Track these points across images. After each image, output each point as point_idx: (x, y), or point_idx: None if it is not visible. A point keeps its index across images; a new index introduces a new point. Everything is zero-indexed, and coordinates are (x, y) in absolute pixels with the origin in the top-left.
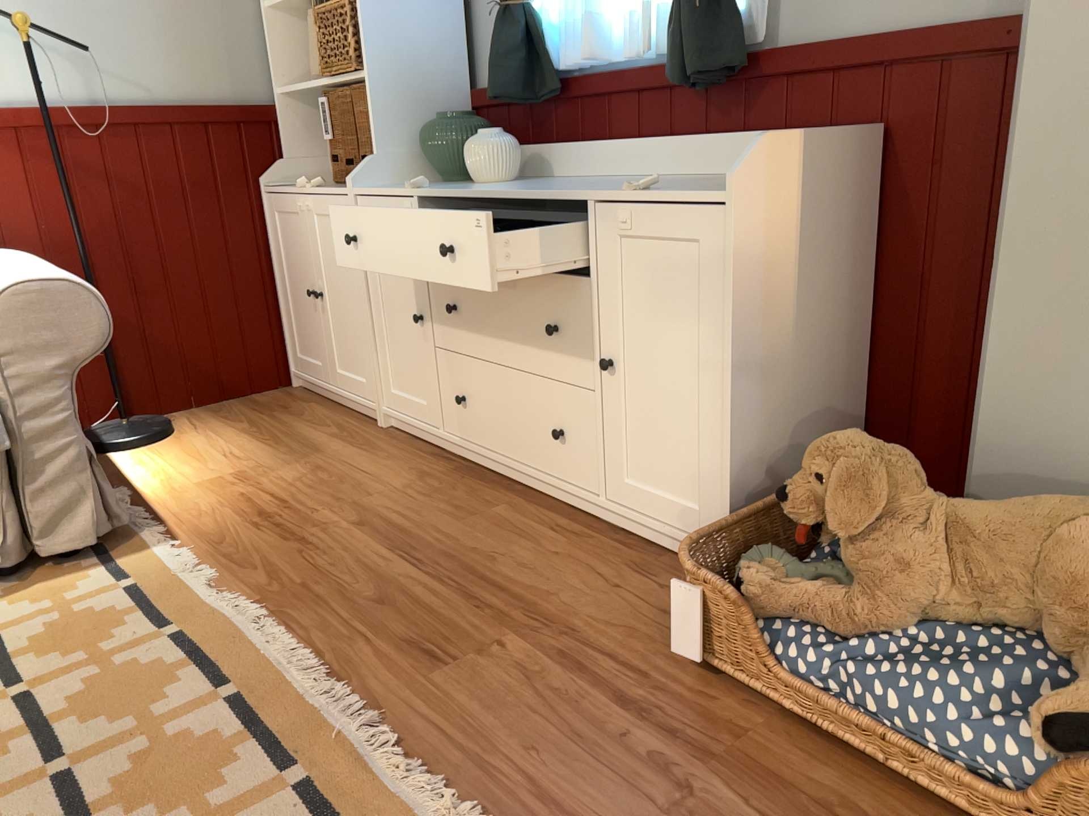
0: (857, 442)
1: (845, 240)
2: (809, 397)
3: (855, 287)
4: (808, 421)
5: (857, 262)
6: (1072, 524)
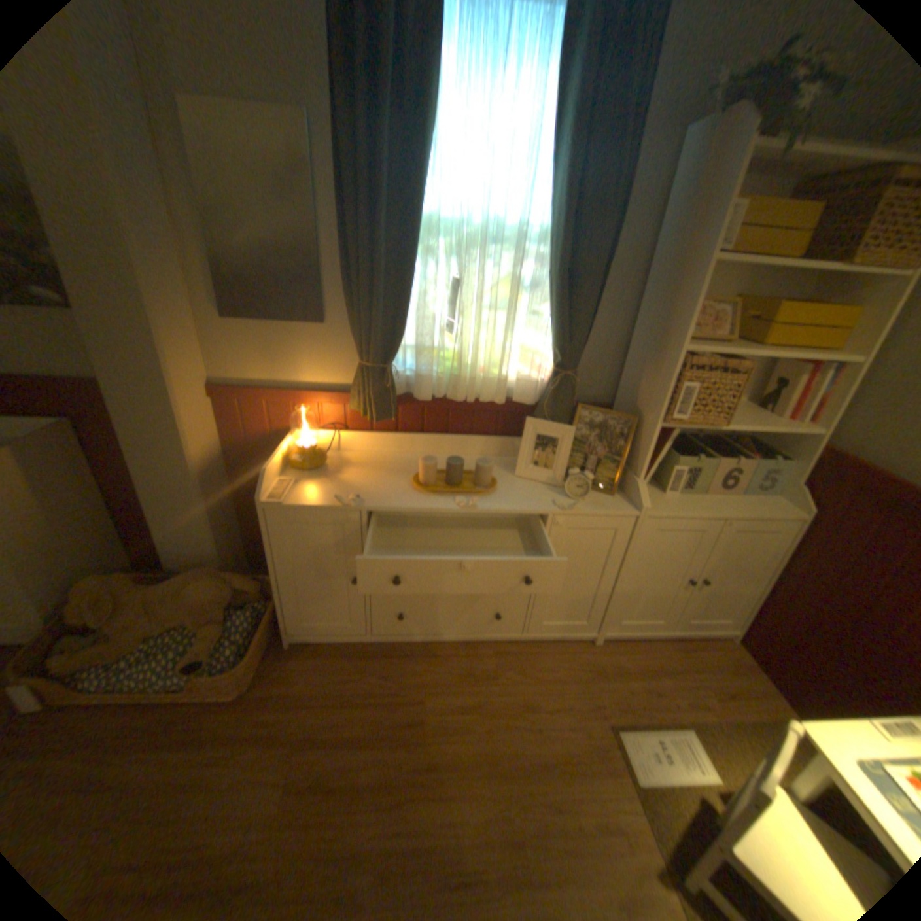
0: (94, 584)
1: (69, 475)
2: (77, 548)
3: (87, 490)
4: (82, 557)
5: (83, 480)
6: (186, 589)
